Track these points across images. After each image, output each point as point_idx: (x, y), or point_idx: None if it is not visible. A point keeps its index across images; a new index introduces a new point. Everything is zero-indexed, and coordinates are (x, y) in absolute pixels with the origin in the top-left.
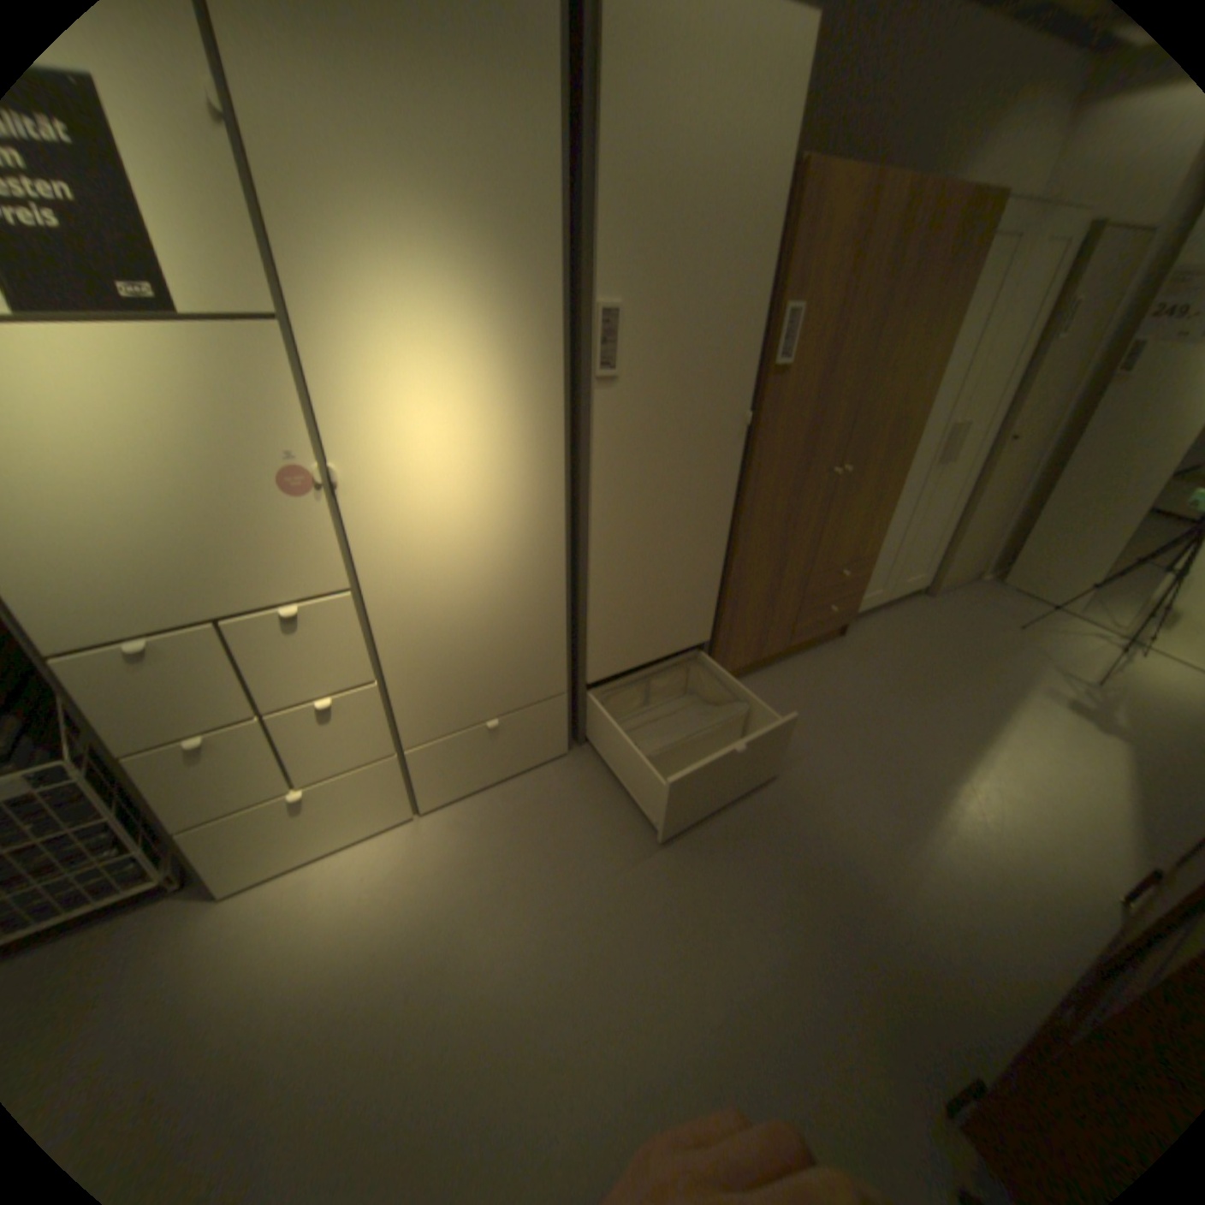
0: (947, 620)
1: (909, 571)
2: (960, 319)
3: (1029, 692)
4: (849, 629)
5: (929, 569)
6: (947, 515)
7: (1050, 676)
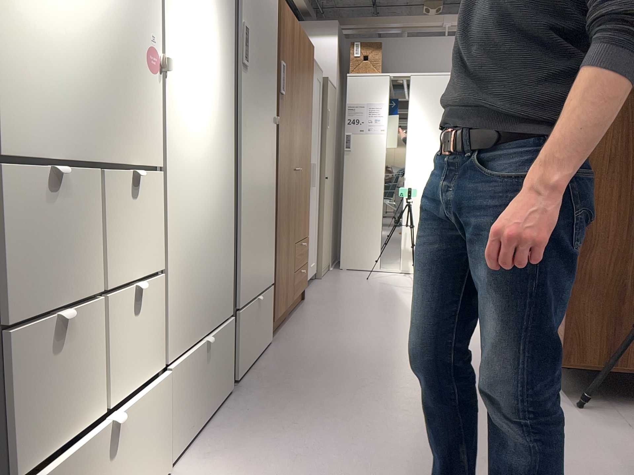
0: (336, 284)
1: (310, 257)
2: (311, 99)
3: (397, 295)
4: (304, 294)
5: (314, 259)
6: (314, 221)
7: (396, 289)
